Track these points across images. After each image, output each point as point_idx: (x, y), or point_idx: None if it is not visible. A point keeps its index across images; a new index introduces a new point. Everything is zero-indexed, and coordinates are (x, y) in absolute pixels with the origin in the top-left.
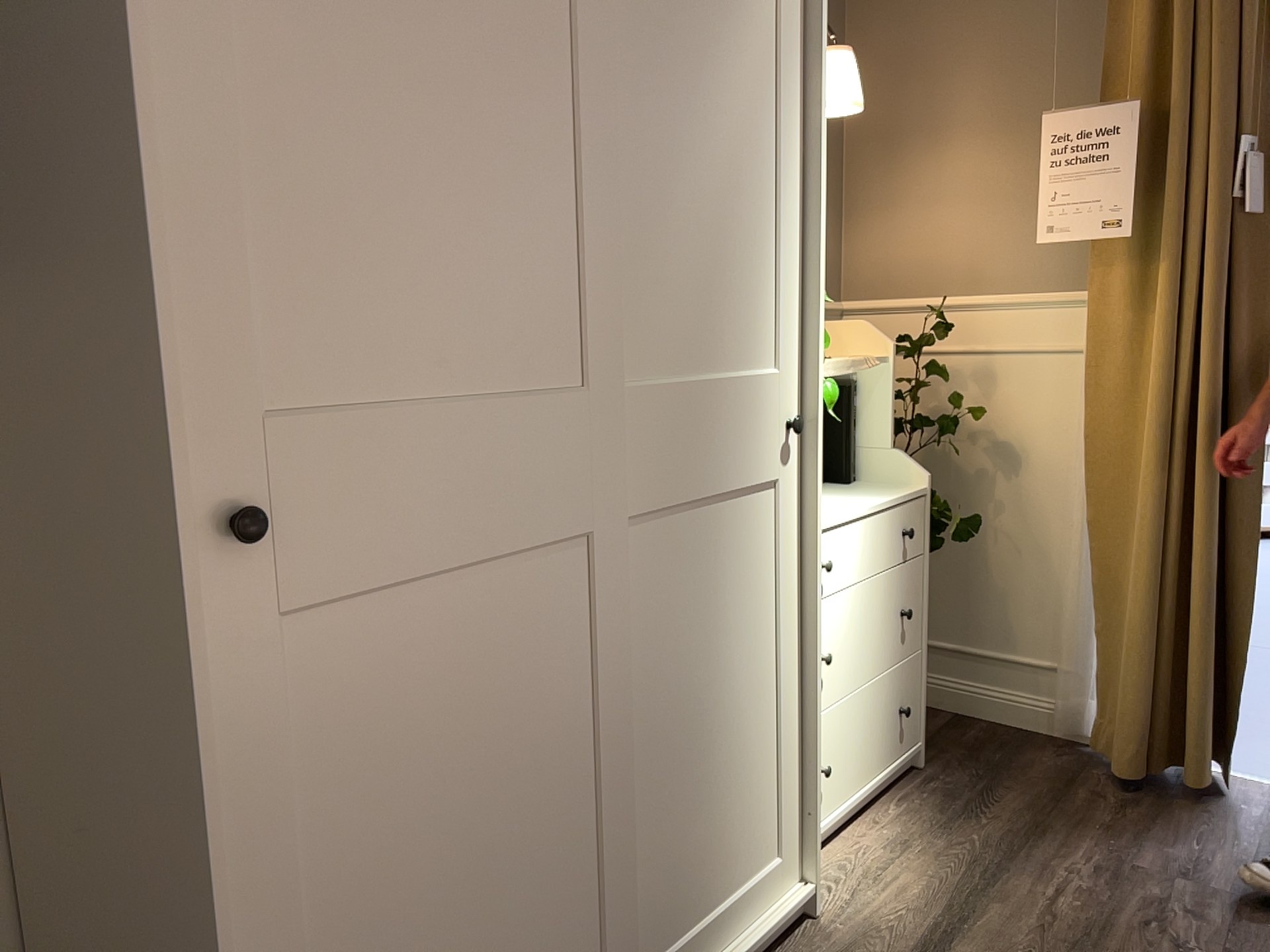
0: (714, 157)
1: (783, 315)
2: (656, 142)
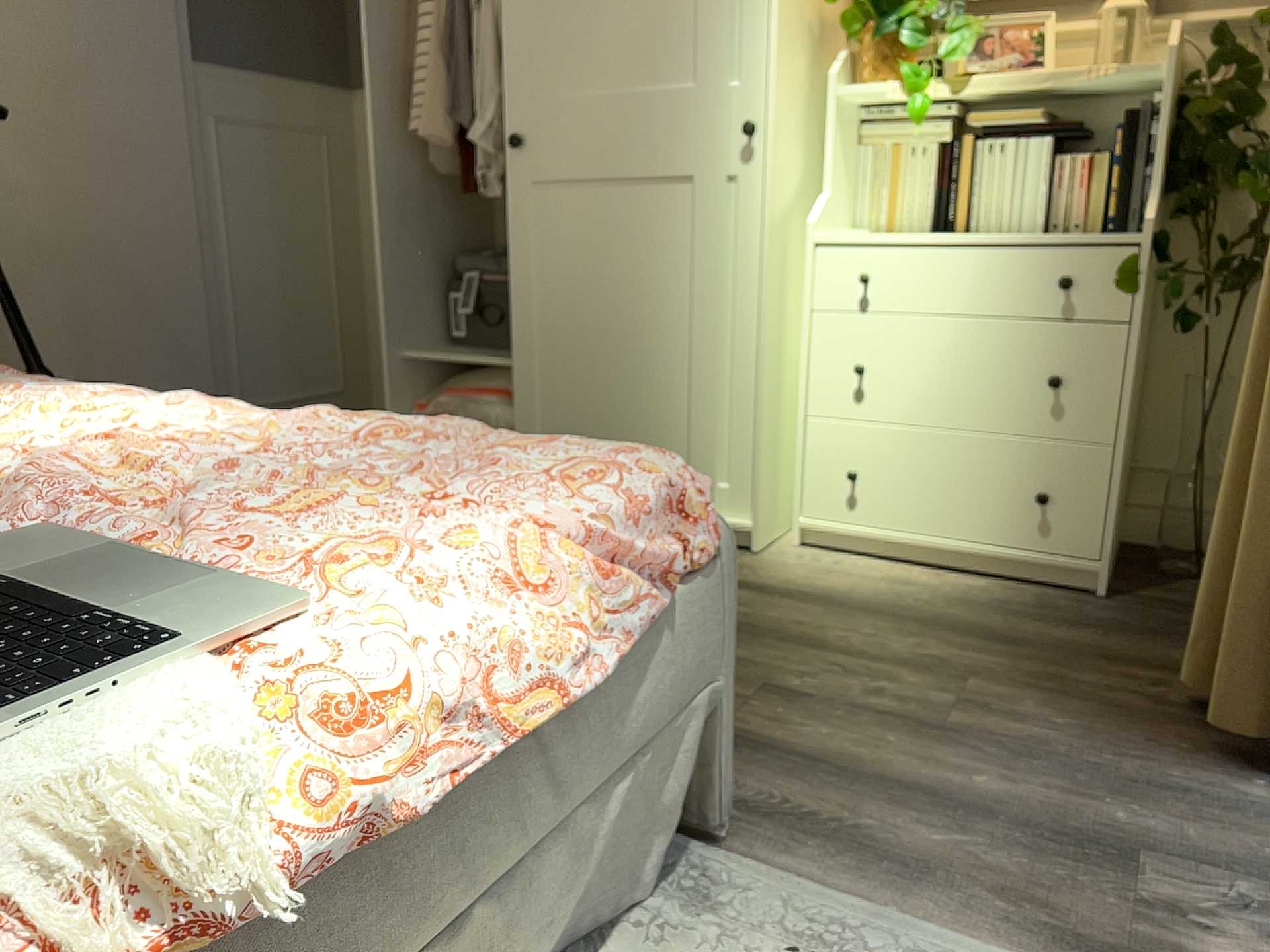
0: None
1: (748, 30)
2: None
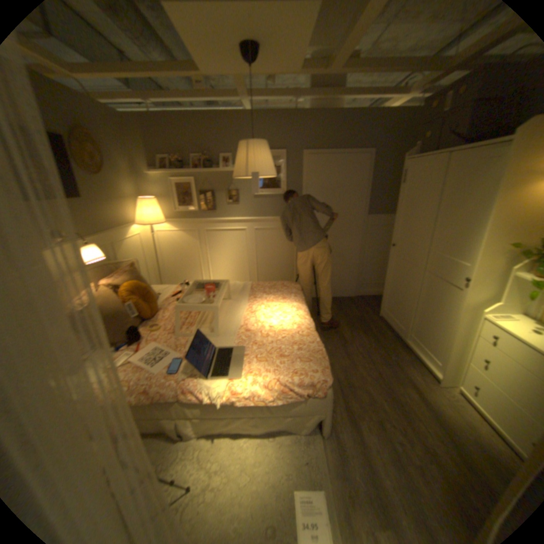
0: (463, 213)
1: (476, 252)
2: (449, 210)
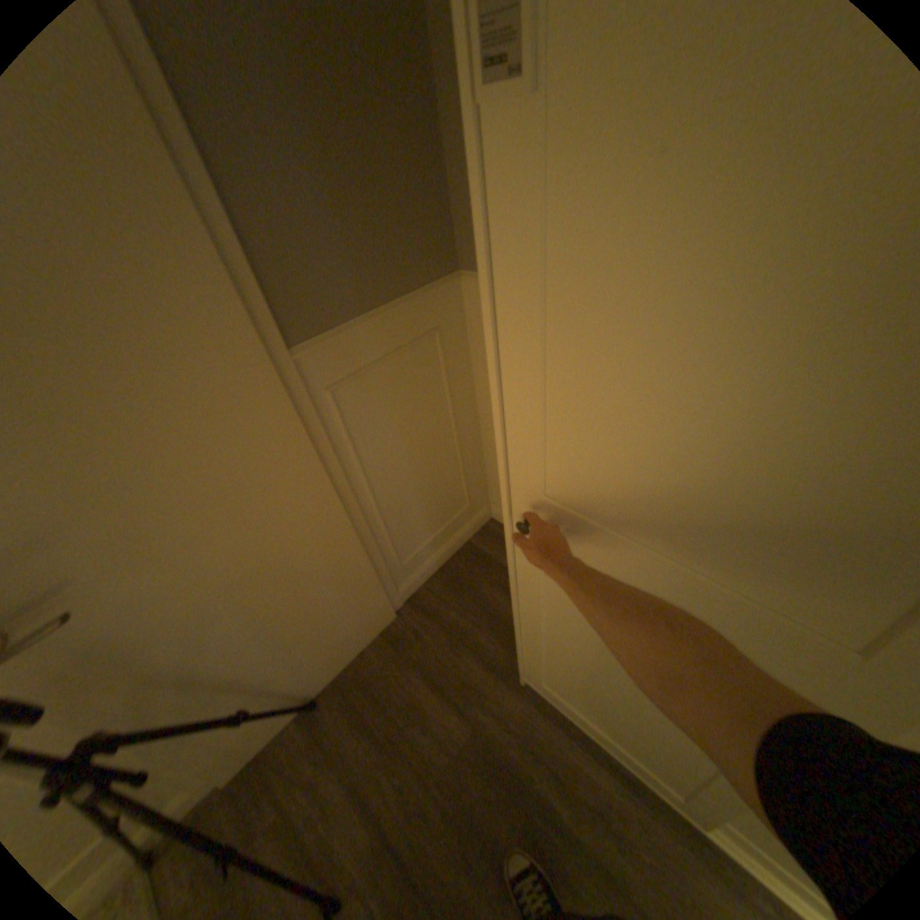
0: None
1: None
2: None
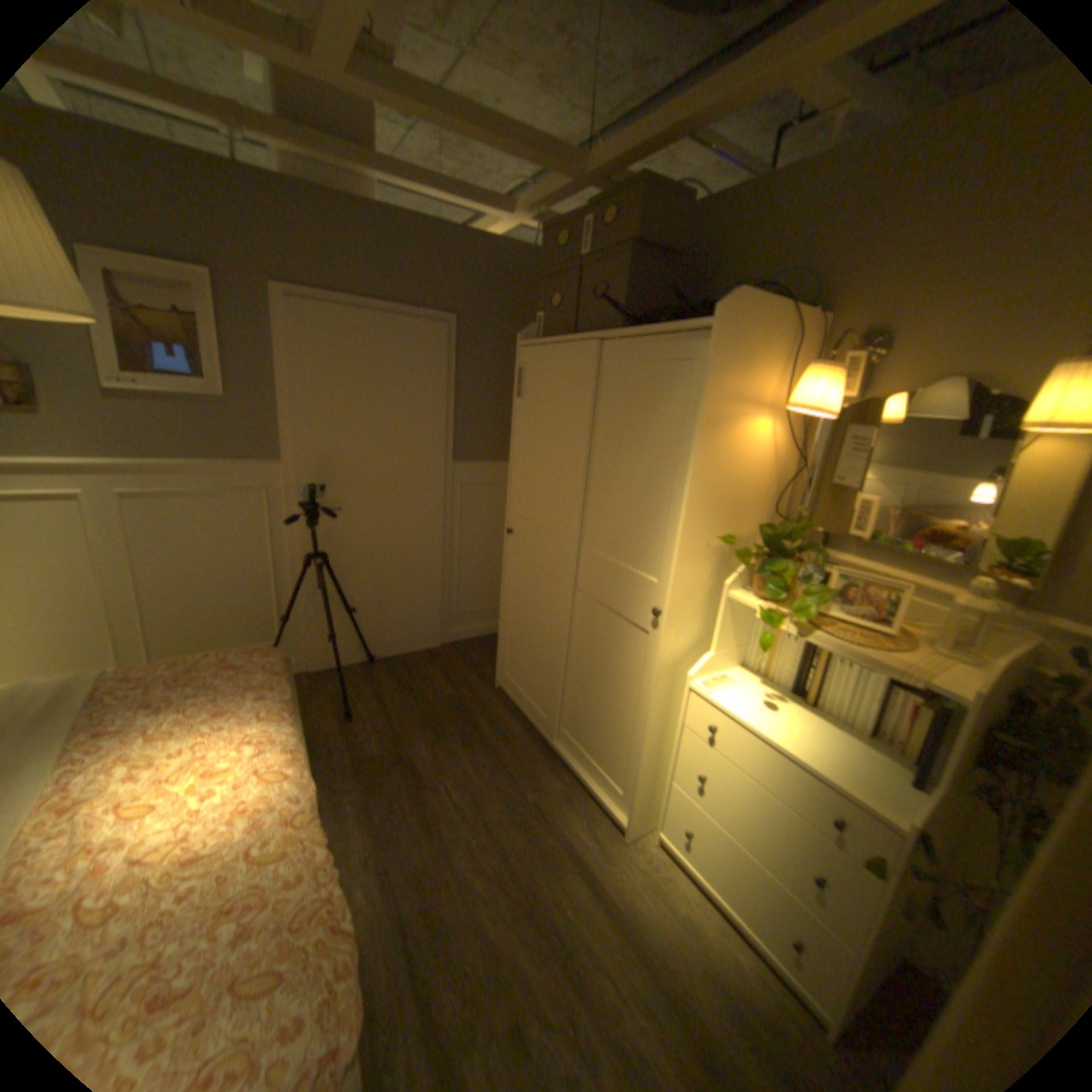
0: (635, 470)
1: (665, 554)
2: (608, 463)
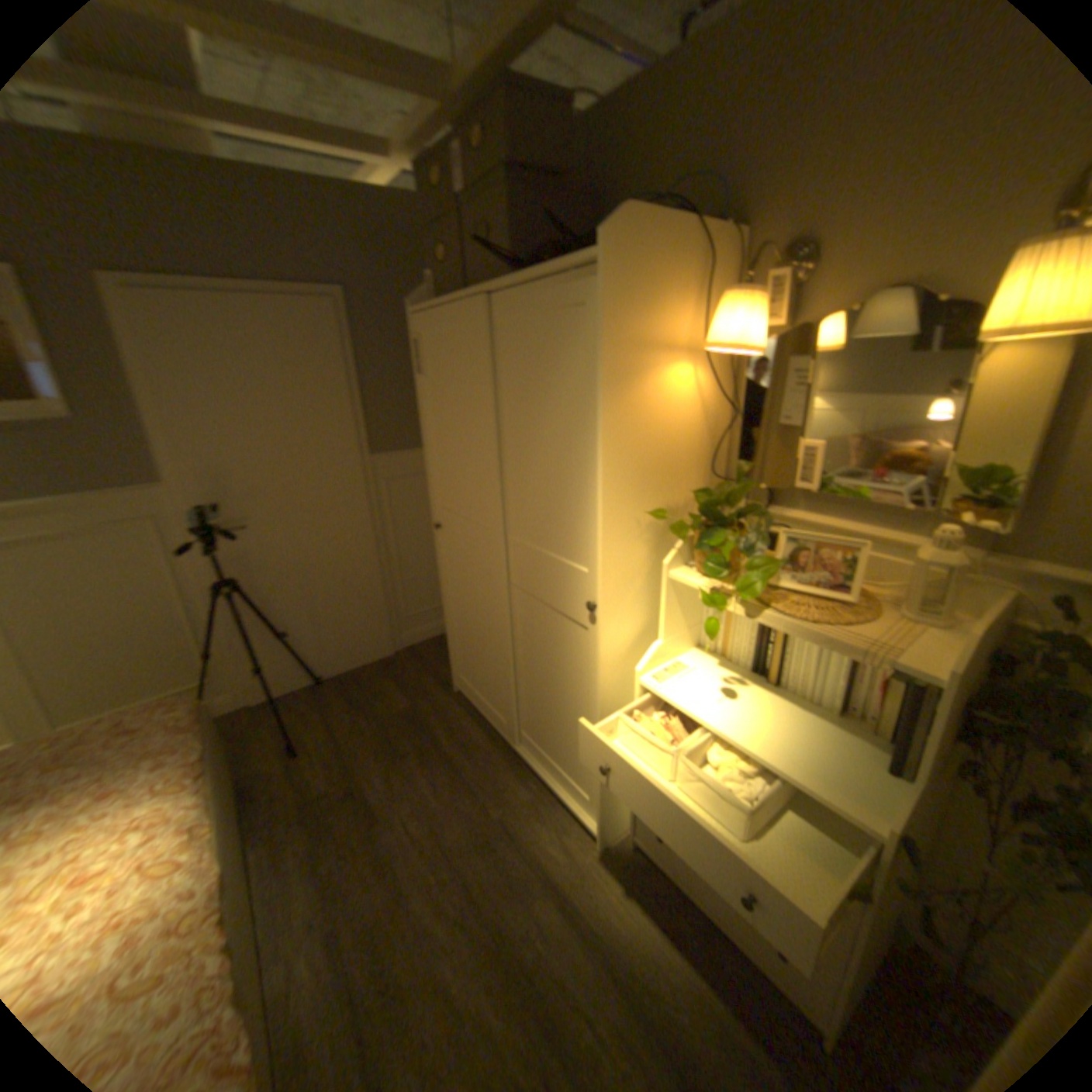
0: (546, 444)
1: (590, 540)
2: (518, 439)
